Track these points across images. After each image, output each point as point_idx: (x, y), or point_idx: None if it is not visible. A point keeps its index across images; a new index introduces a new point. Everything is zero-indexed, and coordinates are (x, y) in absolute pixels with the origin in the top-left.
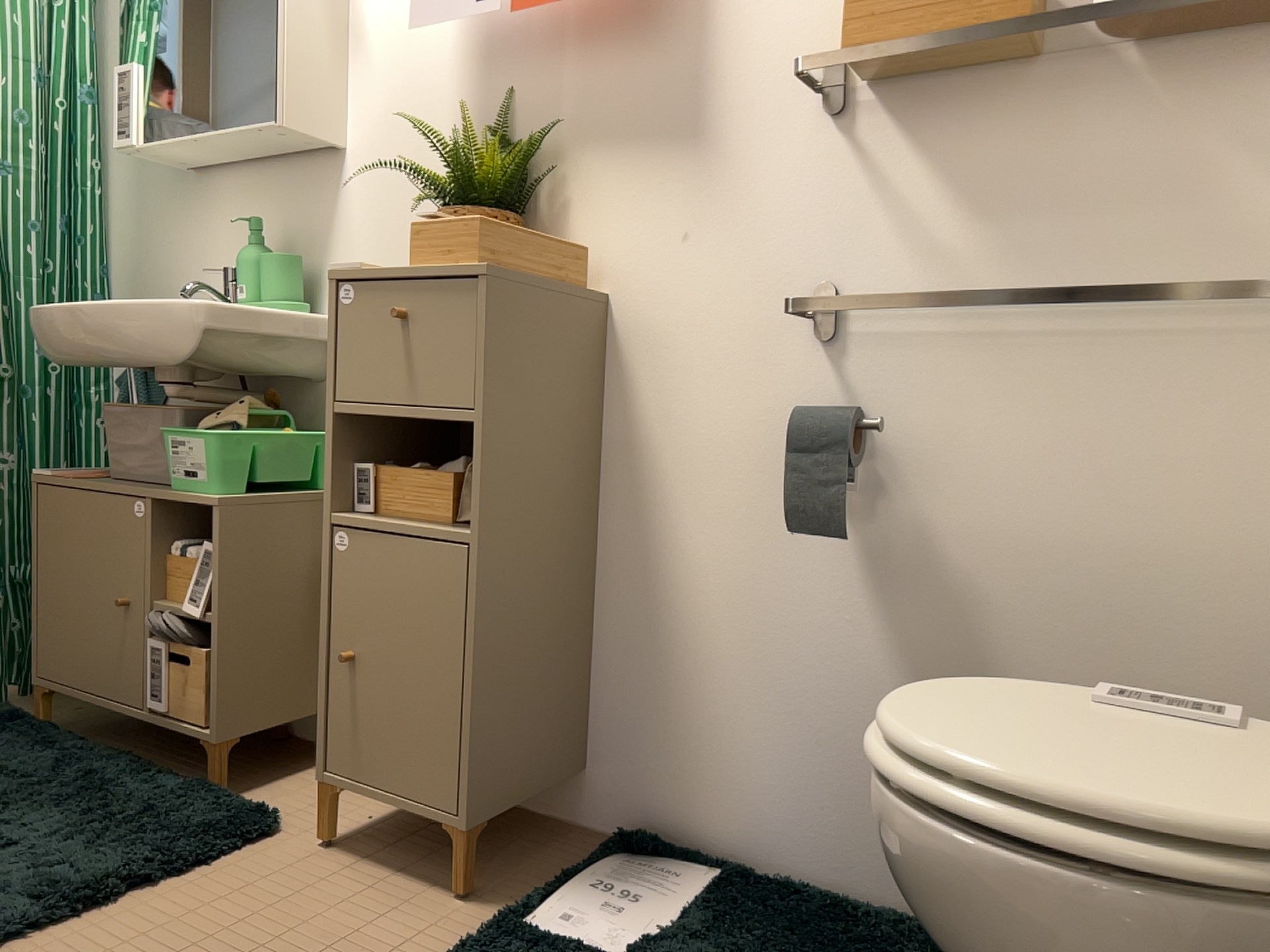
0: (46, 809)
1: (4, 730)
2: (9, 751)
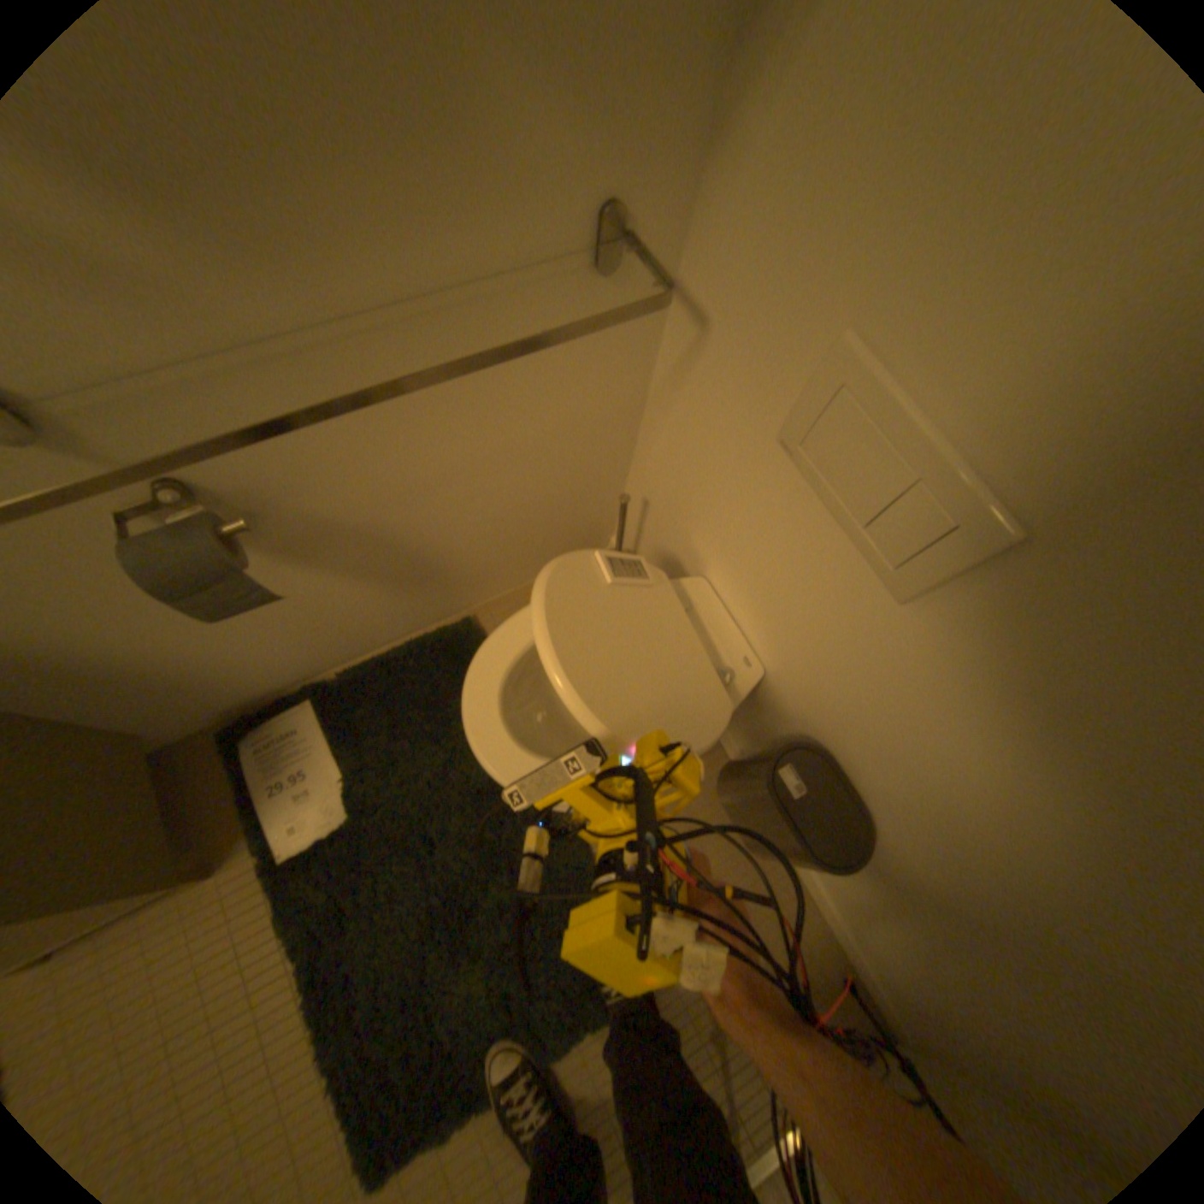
0: None
1: None
2: None
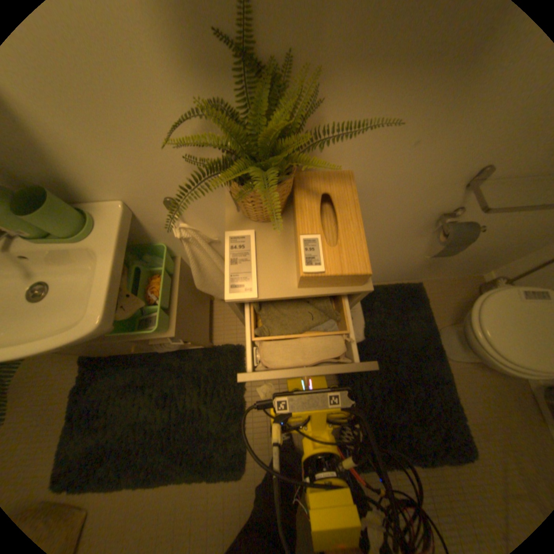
0: (185, 398)
1: (104, 375)
2: (127, 384)
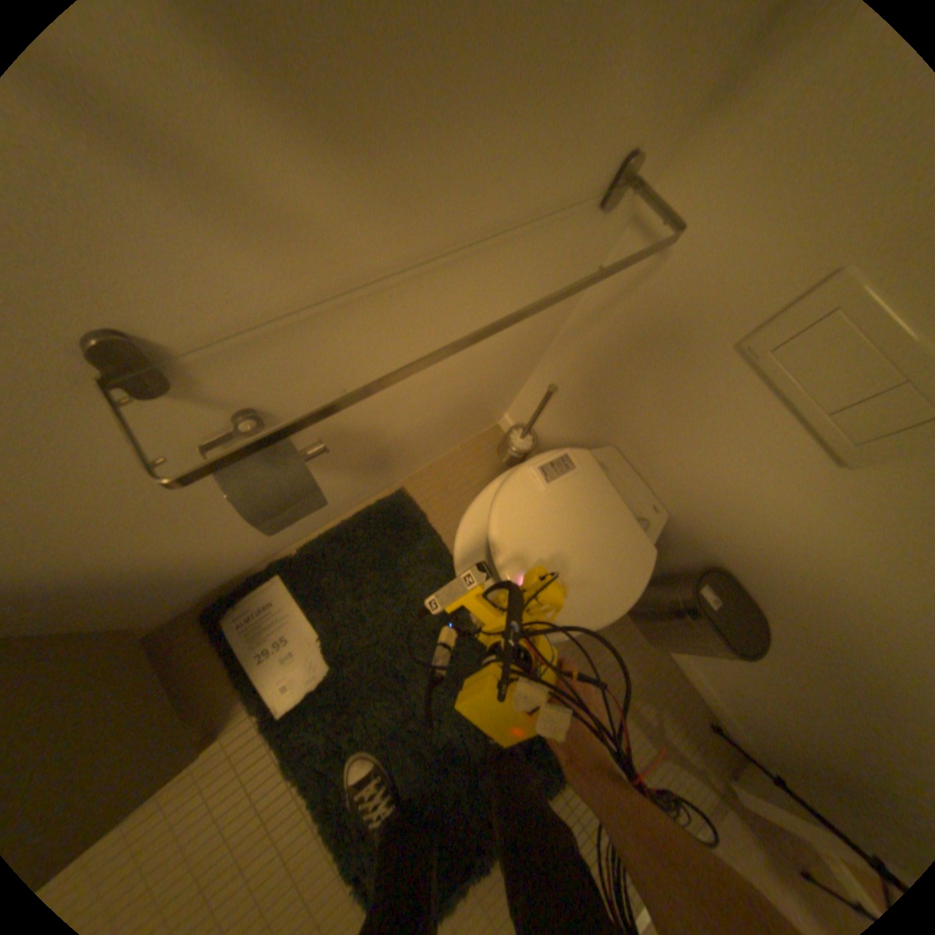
0: None
1: None
2: None
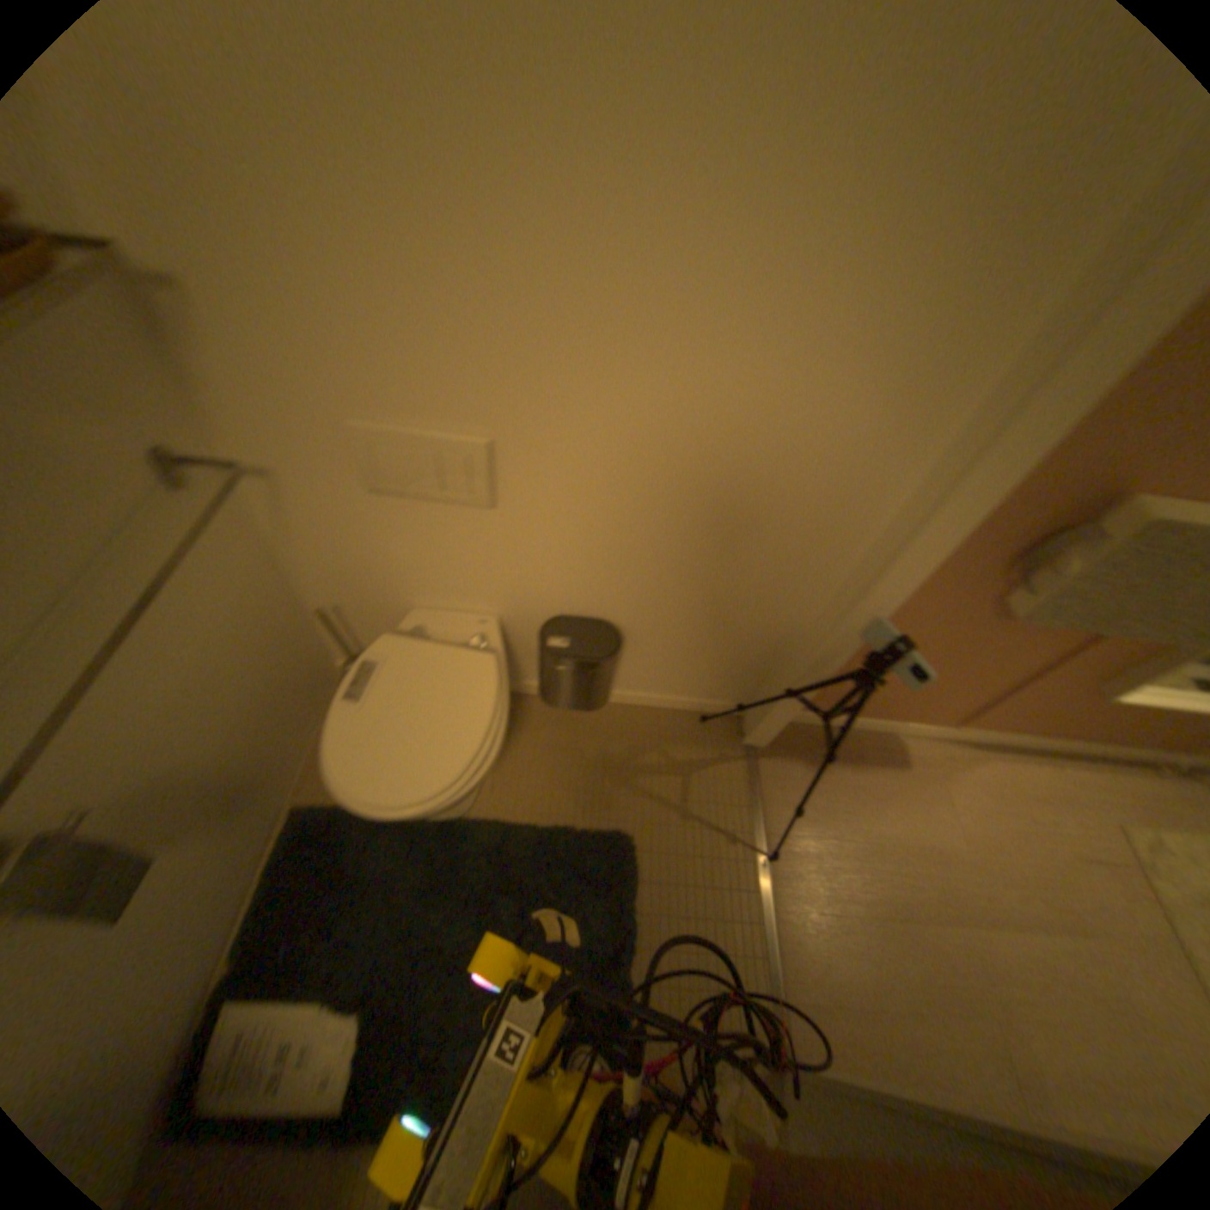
0: None
1: None
2: None
